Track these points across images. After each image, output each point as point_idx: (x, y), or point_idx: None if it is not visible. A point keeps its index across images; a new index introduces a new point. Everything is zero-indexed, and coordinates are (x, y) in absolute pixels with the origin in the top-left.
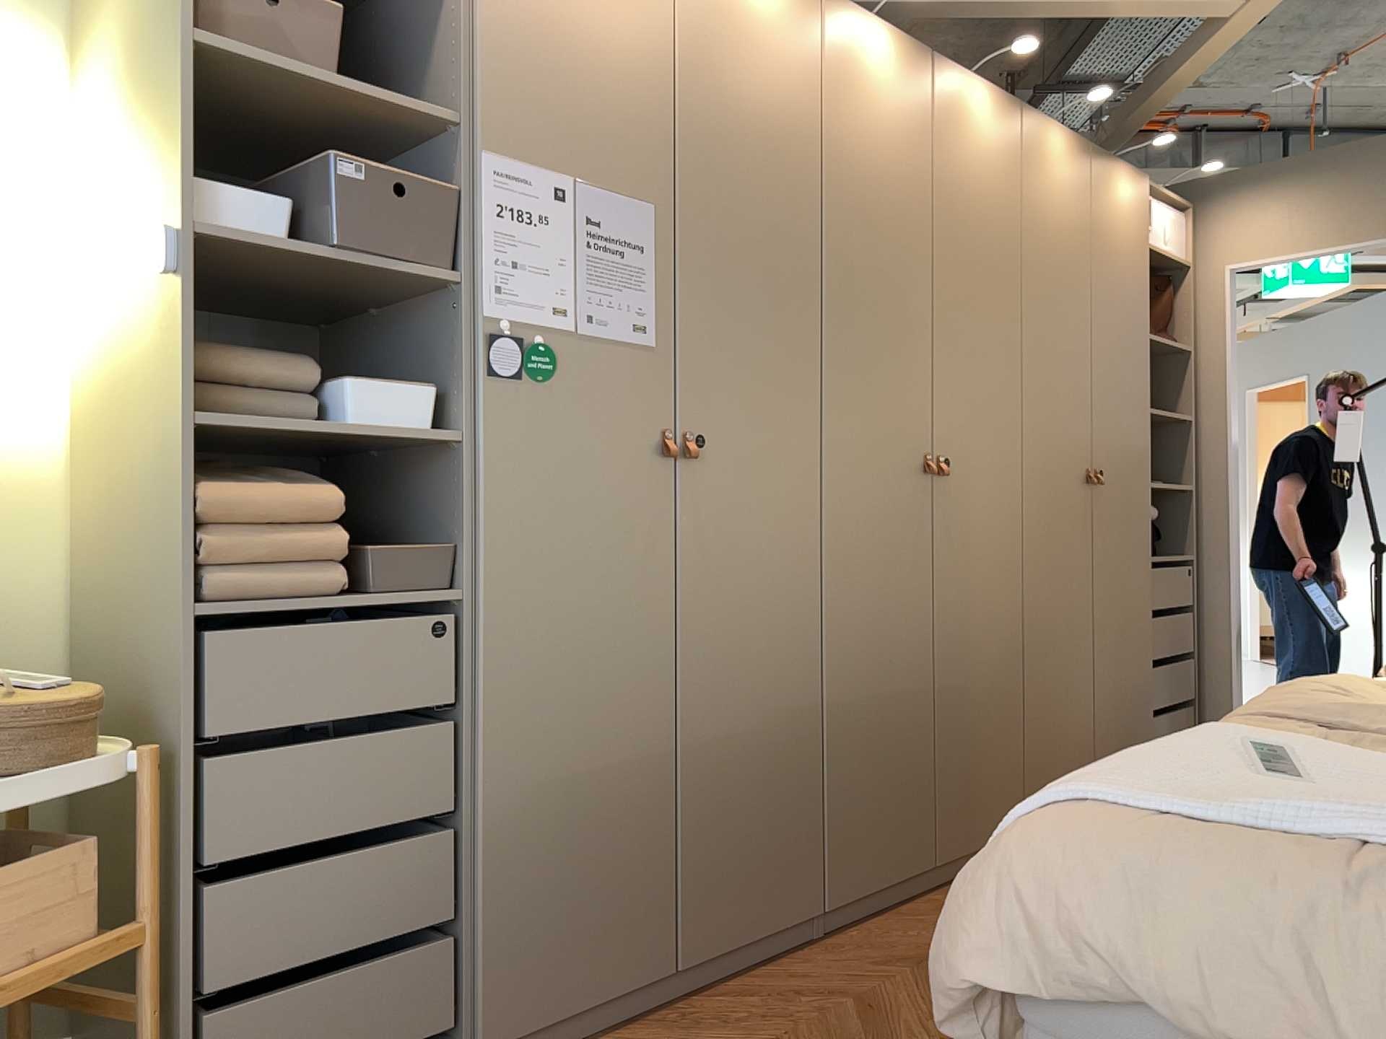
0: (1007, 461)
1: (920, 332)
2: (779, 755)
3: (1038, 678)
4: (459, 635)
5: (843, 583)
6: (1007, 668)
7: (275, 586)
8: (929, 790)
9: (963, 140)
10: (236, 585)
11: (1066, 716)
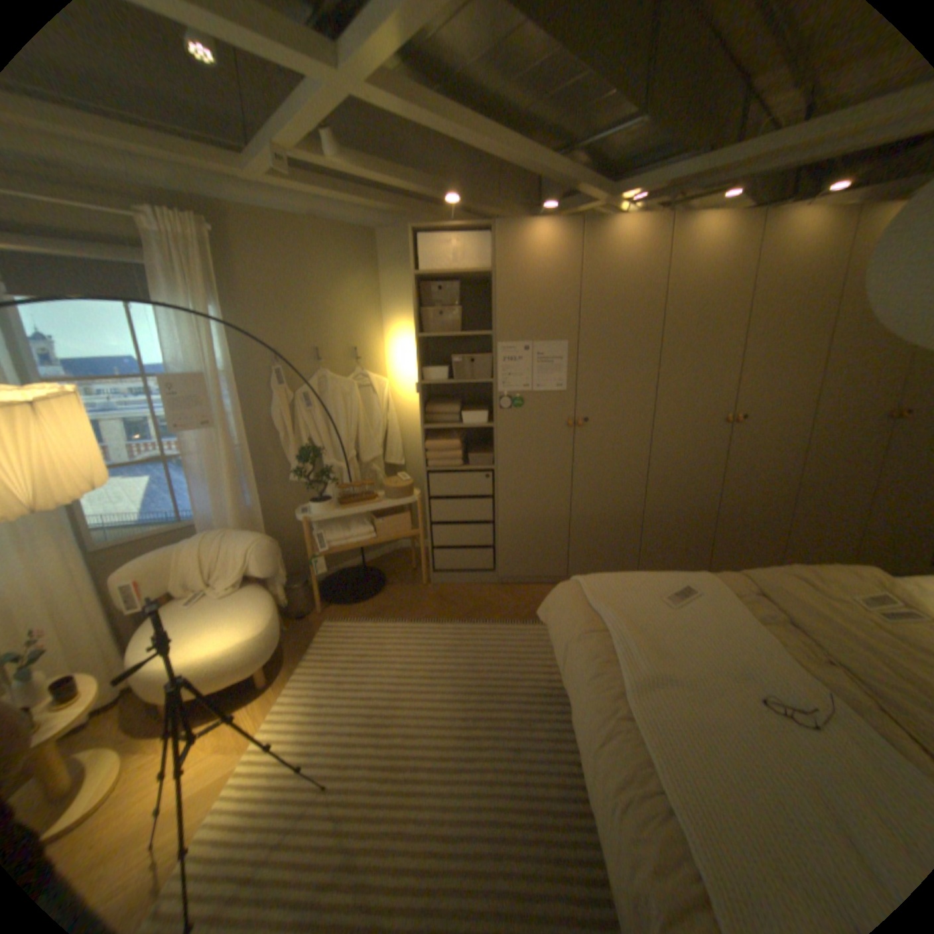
0: (810, 412)
1: (741, 357)
2: (623, 524)
3: (818, 514)
4: (496, 478)
5: (666, 468)
6: (788, 508)
7: (447, 464)
8: (715, 549)
9: (799, 245)
10: (437, 464)
11: (844, 534)
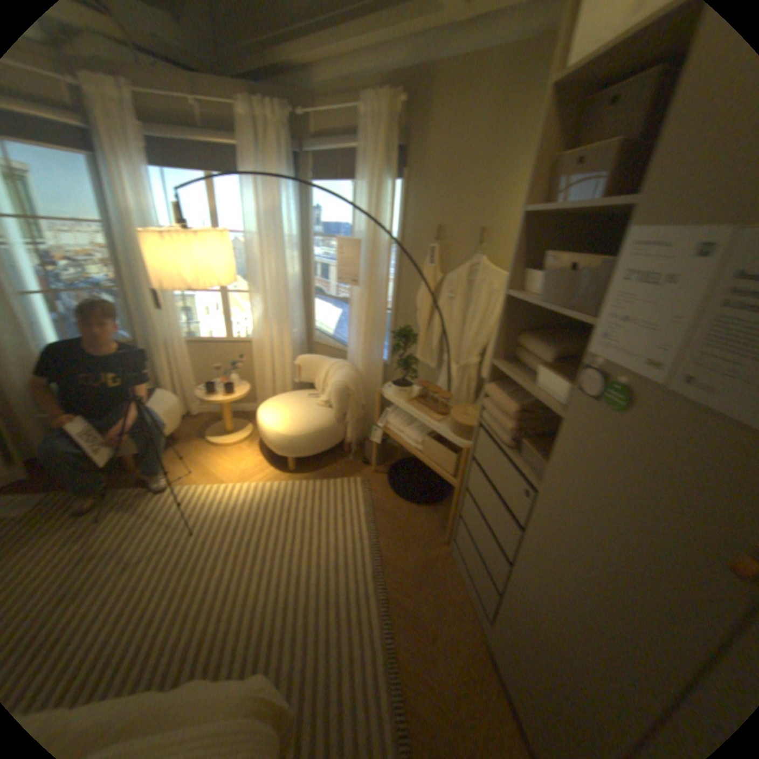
0: None
1: None
2: None
3: None
4: (535, 511)
5: None
6: None
7: (496, 431)
8: None
9: None
10: (488, 422)
11: None
